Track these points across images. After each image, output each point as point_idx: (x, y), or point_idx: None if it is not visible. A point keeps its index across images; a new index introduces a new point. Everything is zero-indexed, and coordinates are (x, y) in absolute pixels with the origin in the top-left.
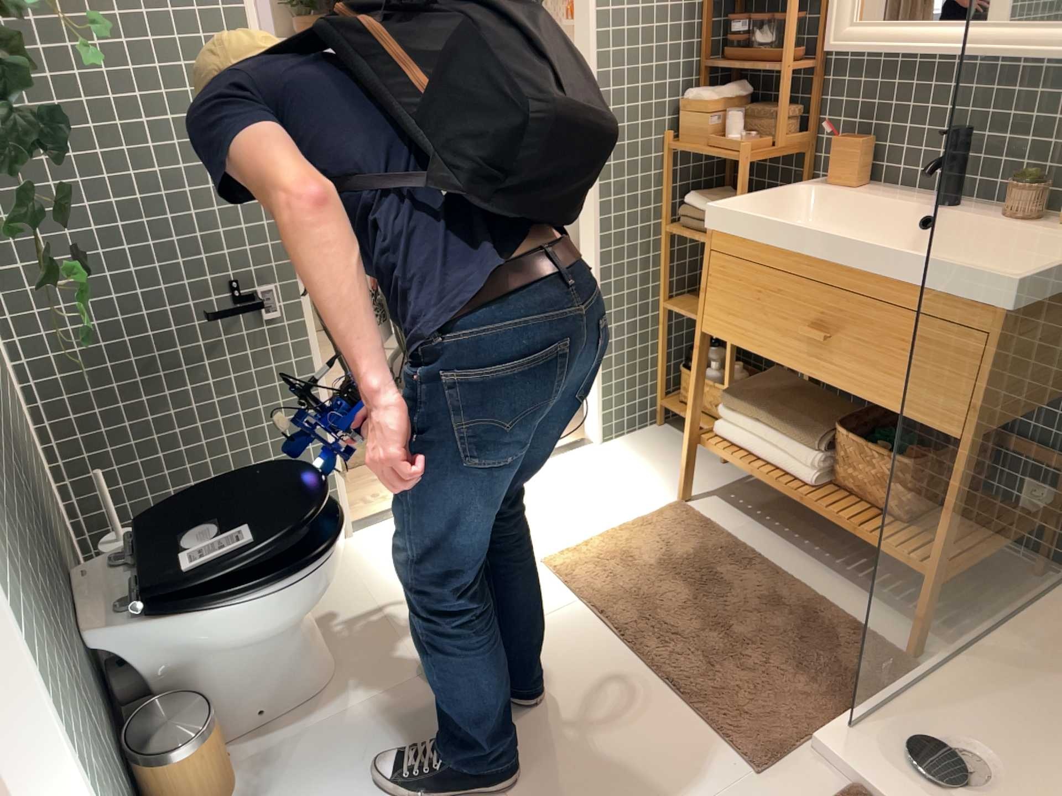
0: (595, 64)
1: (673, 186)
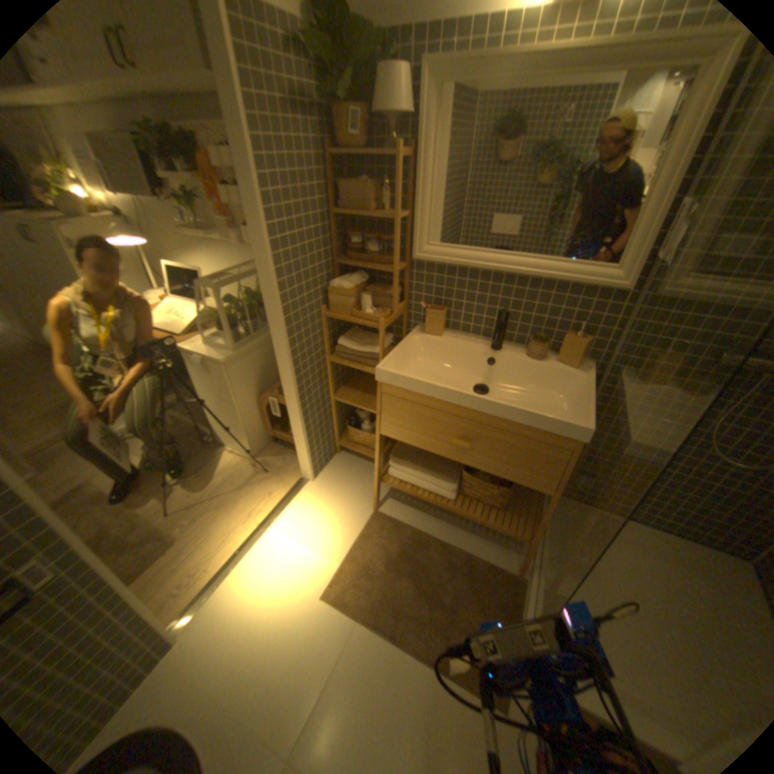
0: (271, 274)
1: (326, 332)
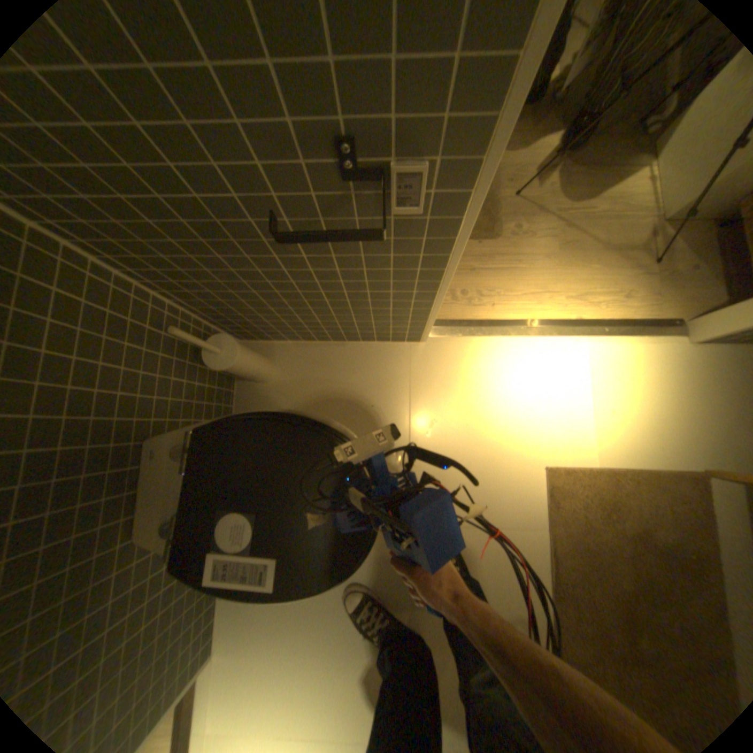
0: None
1: None
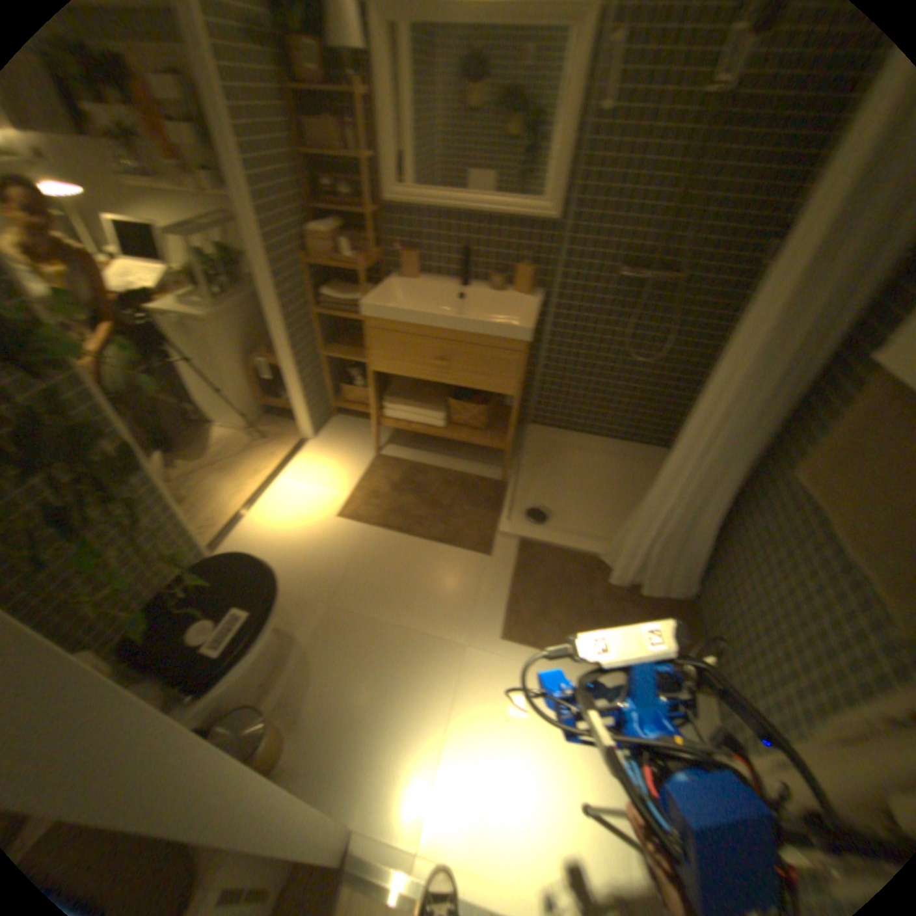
0: (246, 212)
1: (304, 283)
